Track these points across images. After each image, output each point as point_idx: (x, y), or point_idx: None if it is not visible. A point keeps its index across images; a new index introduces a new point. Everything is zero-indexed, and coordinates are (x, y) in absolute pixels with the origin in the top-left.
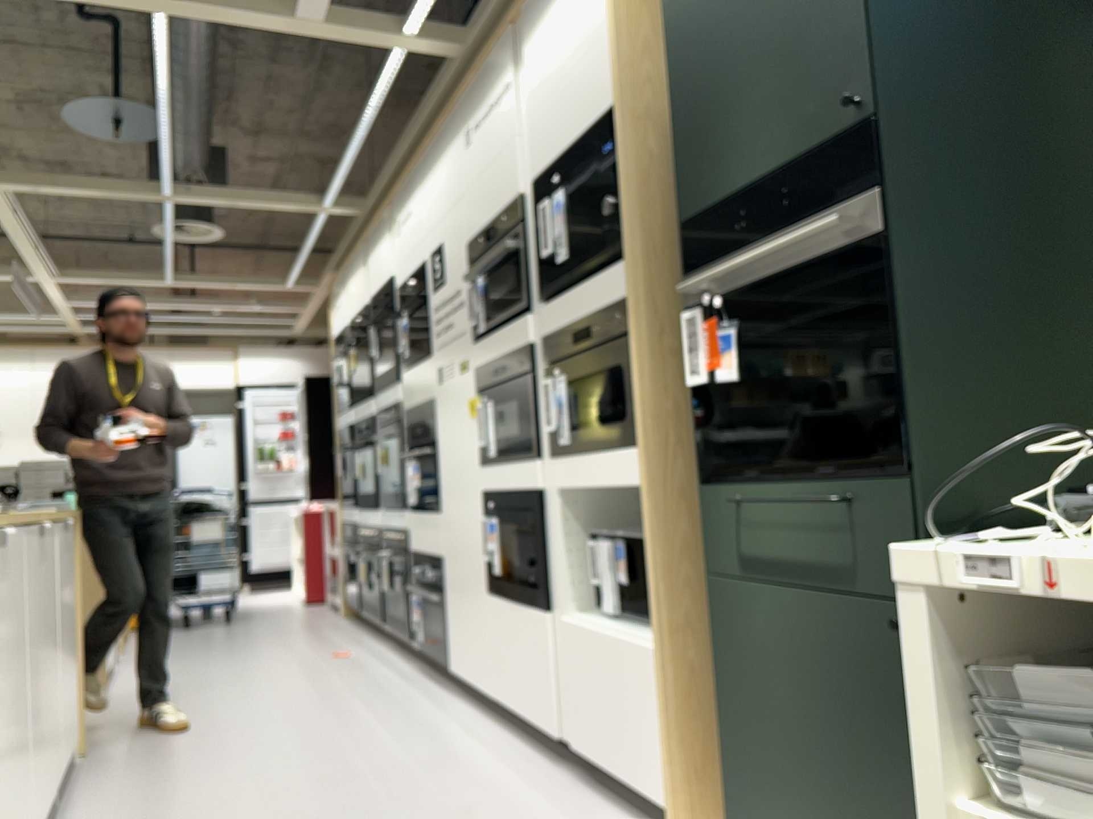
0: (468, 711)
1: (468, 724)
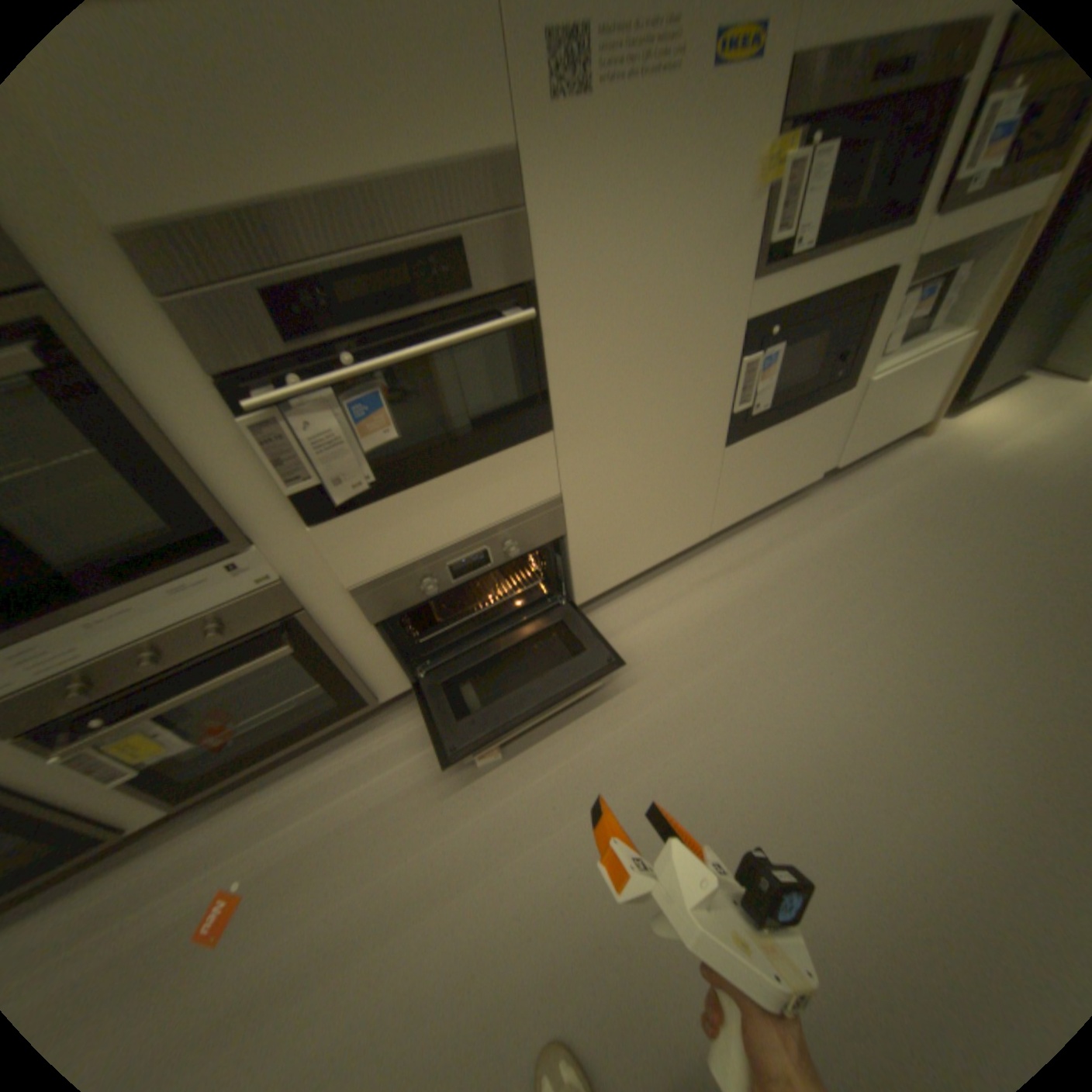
0: (654, 588)
1: (705, 577)
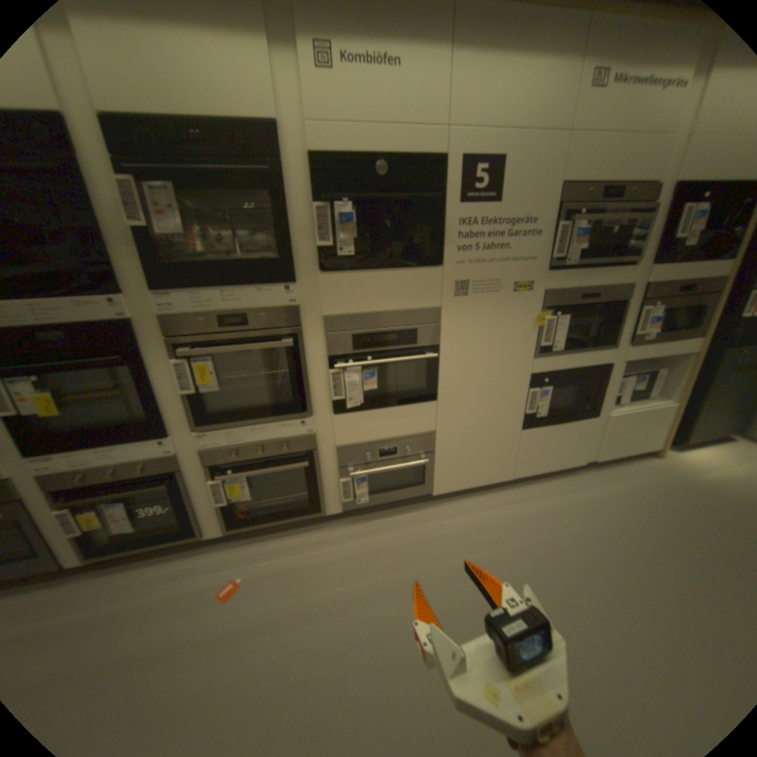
0: (478, 500)
1: (508, 502)
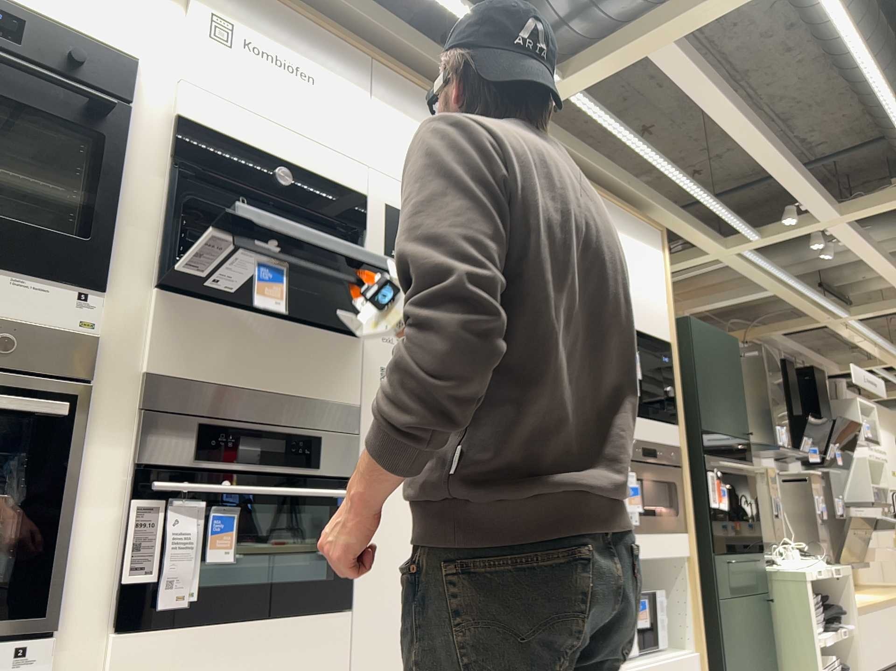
0: None
1: None
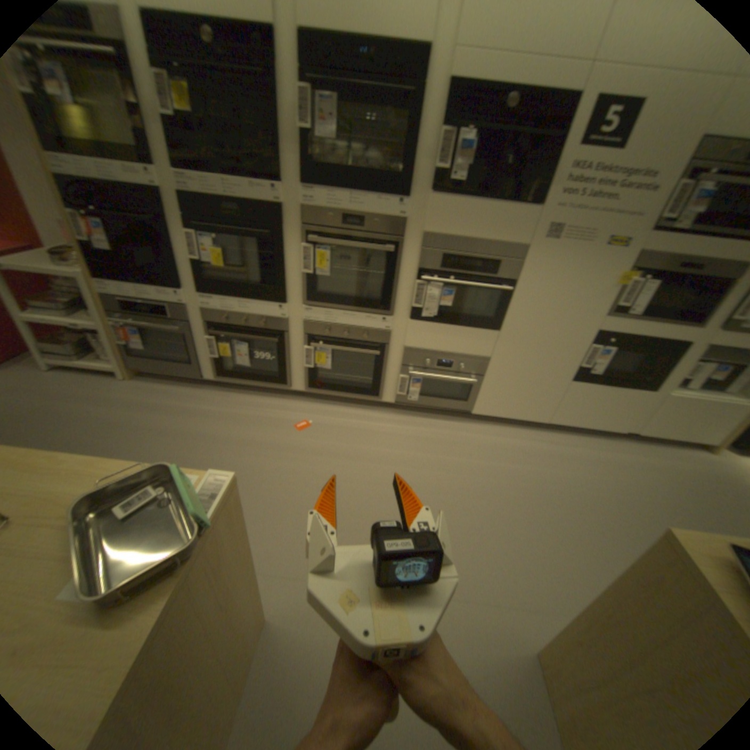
0: (510, 431)
1: (537, 439)
